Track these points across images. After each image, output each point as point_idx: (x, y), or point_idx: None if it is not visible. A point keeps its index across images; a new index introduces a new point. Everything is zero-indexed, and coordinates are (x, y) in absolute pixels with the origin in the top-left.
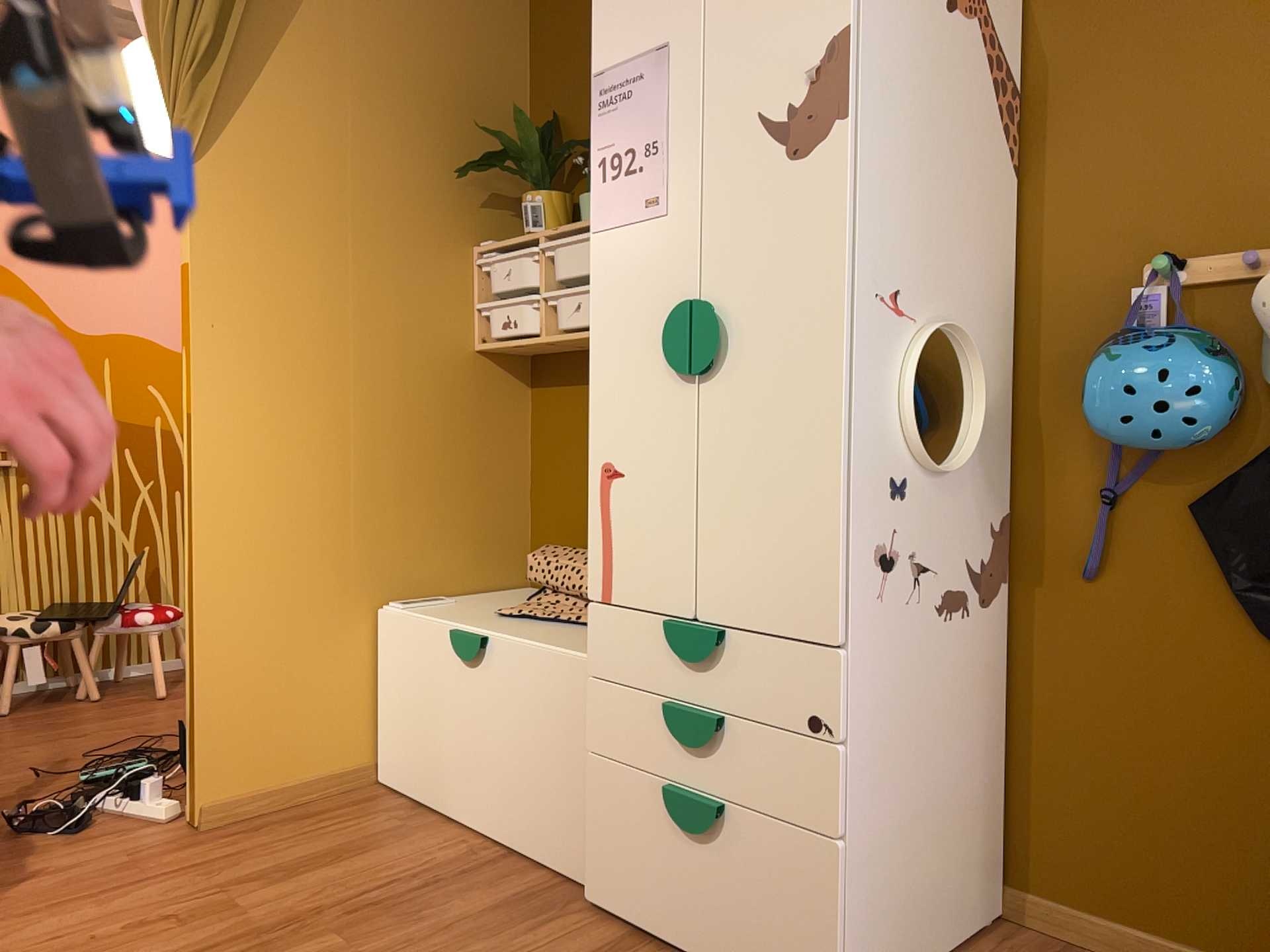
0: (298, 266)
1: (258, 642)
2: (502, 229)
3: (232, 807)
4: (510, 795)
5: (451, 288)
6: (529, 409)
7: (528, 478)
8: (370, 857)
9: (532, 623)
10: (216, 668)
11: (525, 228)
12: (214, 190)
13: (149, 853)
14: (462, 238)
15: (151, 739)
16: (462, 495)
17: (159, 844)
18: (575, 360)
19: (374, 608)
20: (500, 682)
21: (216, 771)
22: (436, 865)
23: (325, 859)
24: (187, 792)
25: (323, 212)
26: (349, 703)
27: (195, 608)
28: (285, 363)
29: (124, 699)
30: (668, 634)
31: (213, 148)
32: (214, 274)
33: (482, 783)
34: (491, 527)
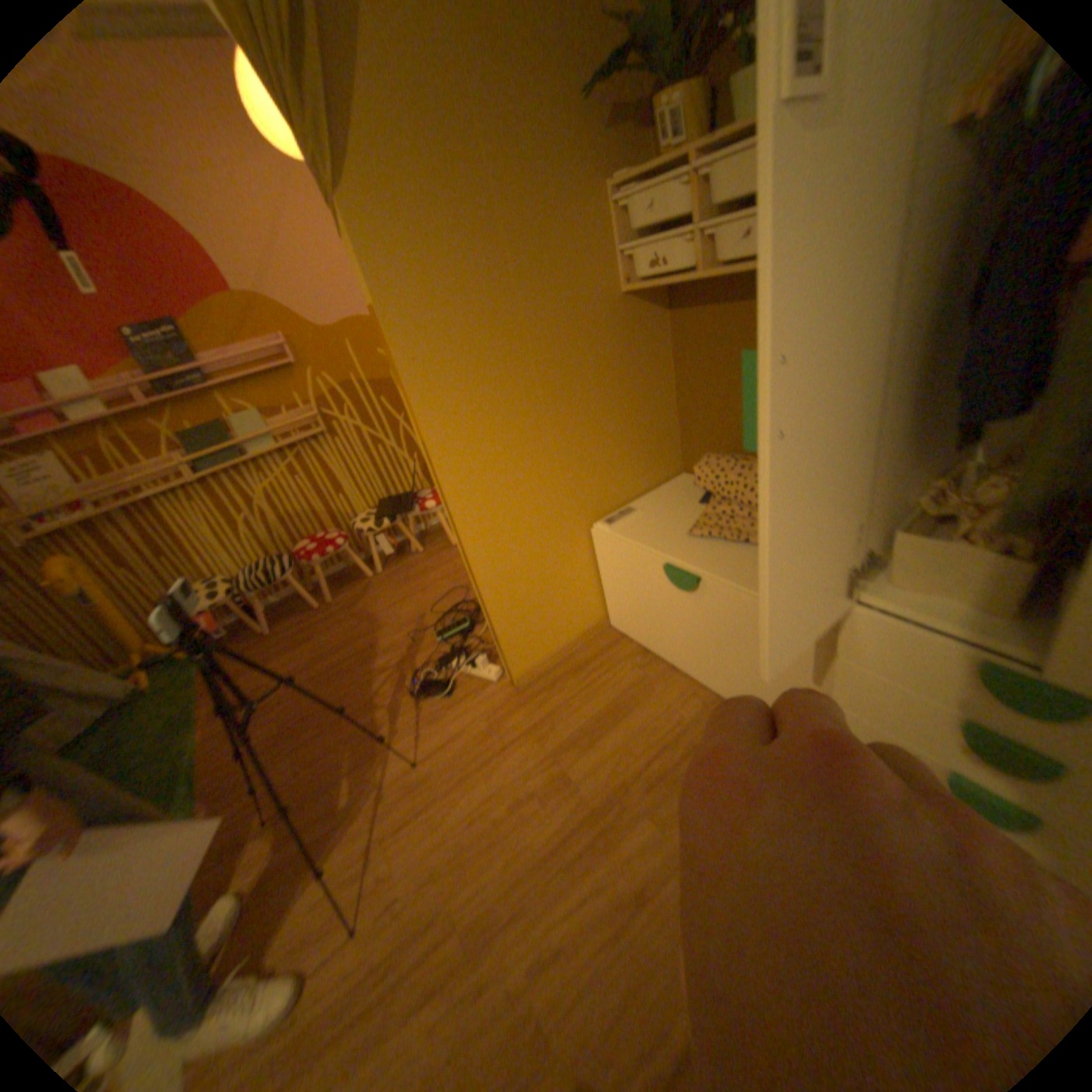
0: (461, 265)
1: (520, 576)
2: (627, 143)
3: (533, 668)
4: (732, 676)
5: (593, 233)
6: (669, 328)
7: (675, 387)
8: (637, 714)
9: (726, 544)
10: (500, 601)
11: (664, 139)
12: (362, 211)
13: (498, 715)
14: (594, 170)
15: (462, 588)
16: (630, 420)
17: (500, 704)
18: (719, 276)
19: (586, 524)
20: (717, 608)
21: (518, 654)
22: (686, 723)
23: (608, 717)
24: (504, 665)
25: (467, 193)
26: (584, 587)
27: (475, 572)
28: (479, 366)
29: (436, 547)
30: (979, 670)
31: (343, 157)
32: (395, 305)
33: (703, 658)
34: (653, 436)
